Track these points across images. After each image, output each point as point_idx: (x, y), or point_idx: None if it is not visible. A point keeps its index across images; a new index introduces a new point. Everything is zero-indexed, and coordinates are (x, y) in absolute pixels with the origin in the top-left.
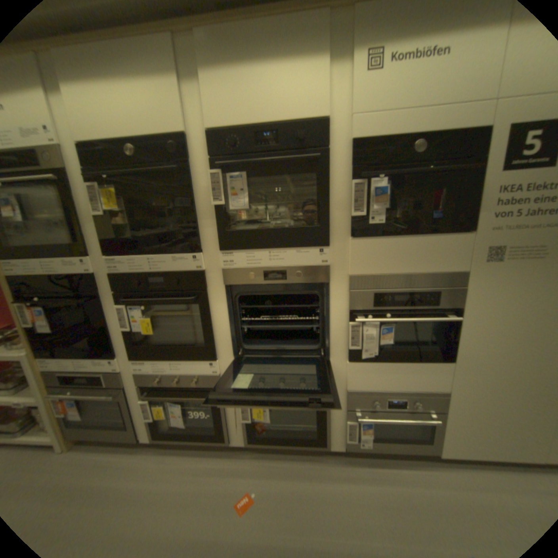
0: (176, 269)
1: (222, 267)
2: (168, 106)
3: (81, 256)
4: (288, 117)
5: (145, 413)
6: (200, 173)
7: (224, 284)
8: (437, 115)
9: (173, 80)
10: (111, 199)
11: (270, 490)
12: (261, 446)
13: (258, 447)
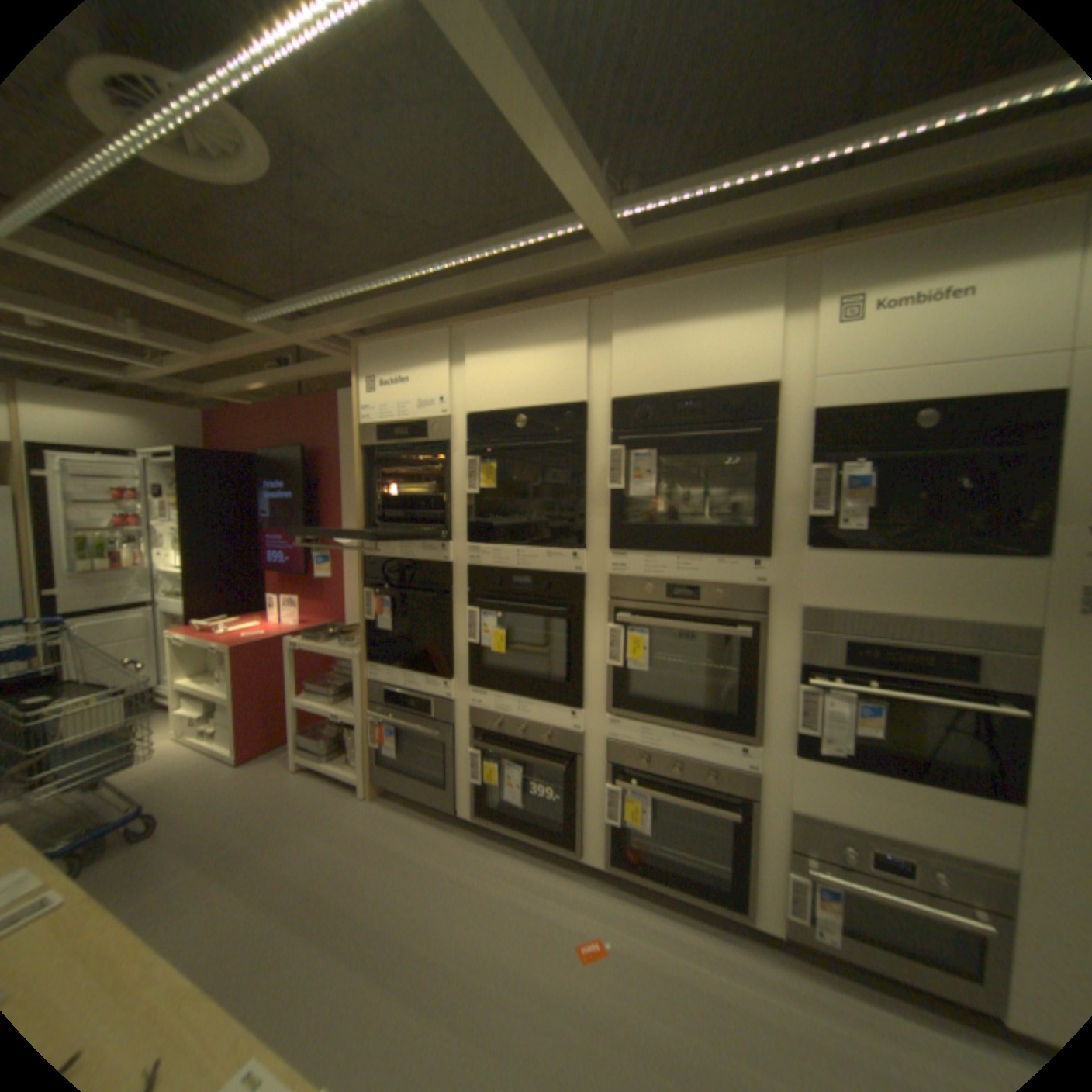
0: (549, 569)
1: (609, 573)
2: (571, 375)
3: (444, 541)
4: (719, 384)
5: (474, 769)
6: (598, 450)
7: (609, 597)
8: (957, 376)
9: (582, 348)
10: (491, 477)
11: (639, 952)
12: (633, 881)
13: (628, 881)
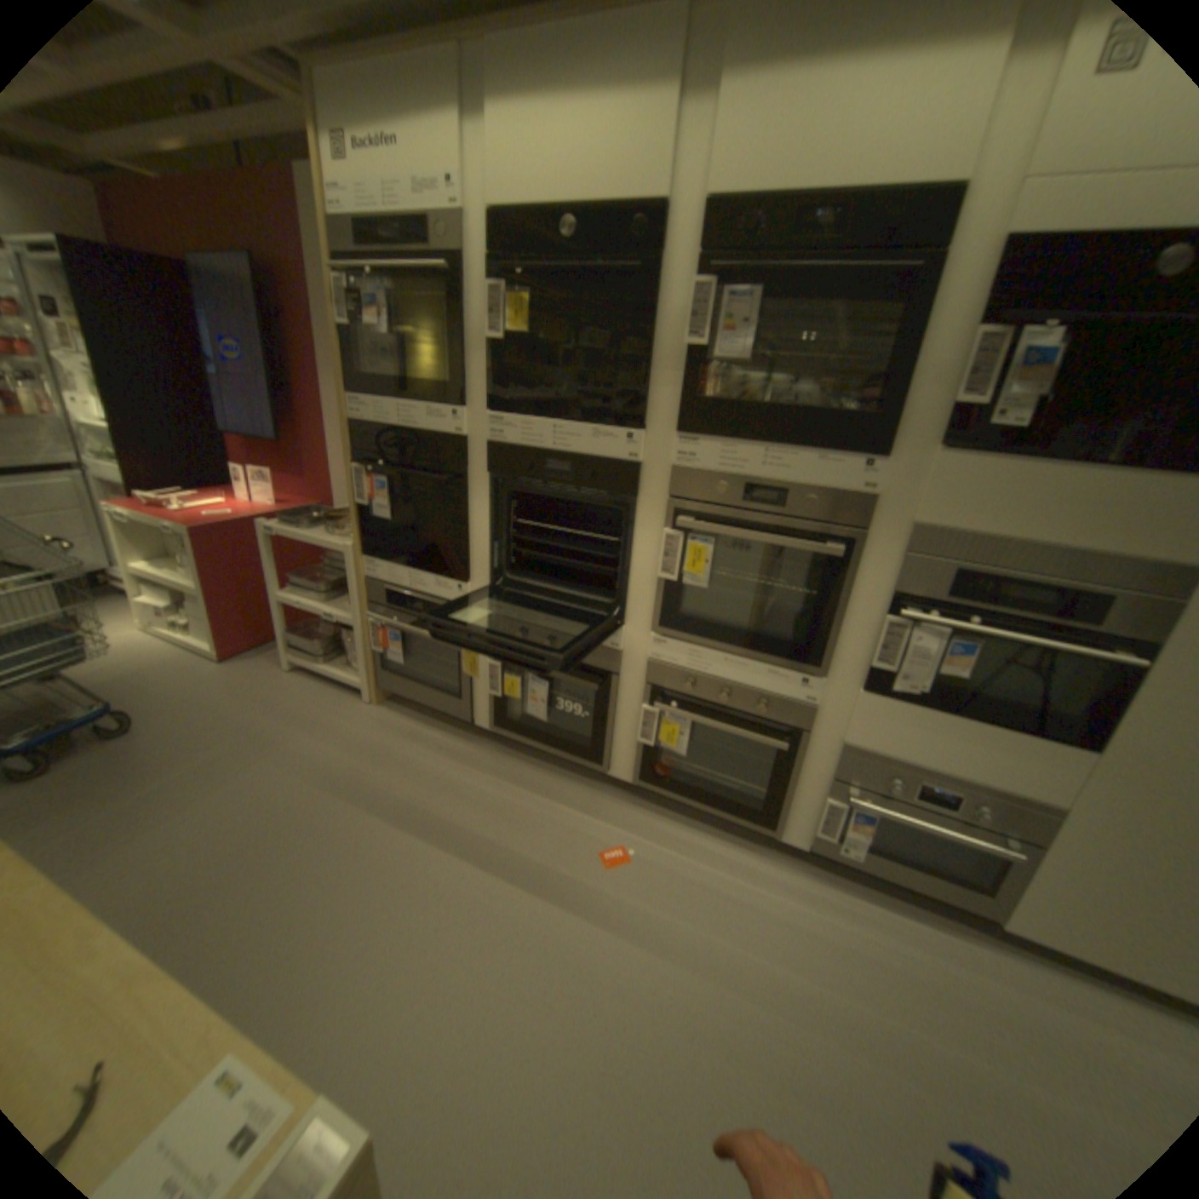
0: (595, 454)
1: (672, 464)
2: (650, 150)
3: (456, 406)
4: (874, 180)
5: (494, 680)
6: (677, 283)
7: (669, 496)
8: None
9: (671, 99)
10: (521, 316)
11: (662, 857)
12: (661, 794)
13: (655, 793)
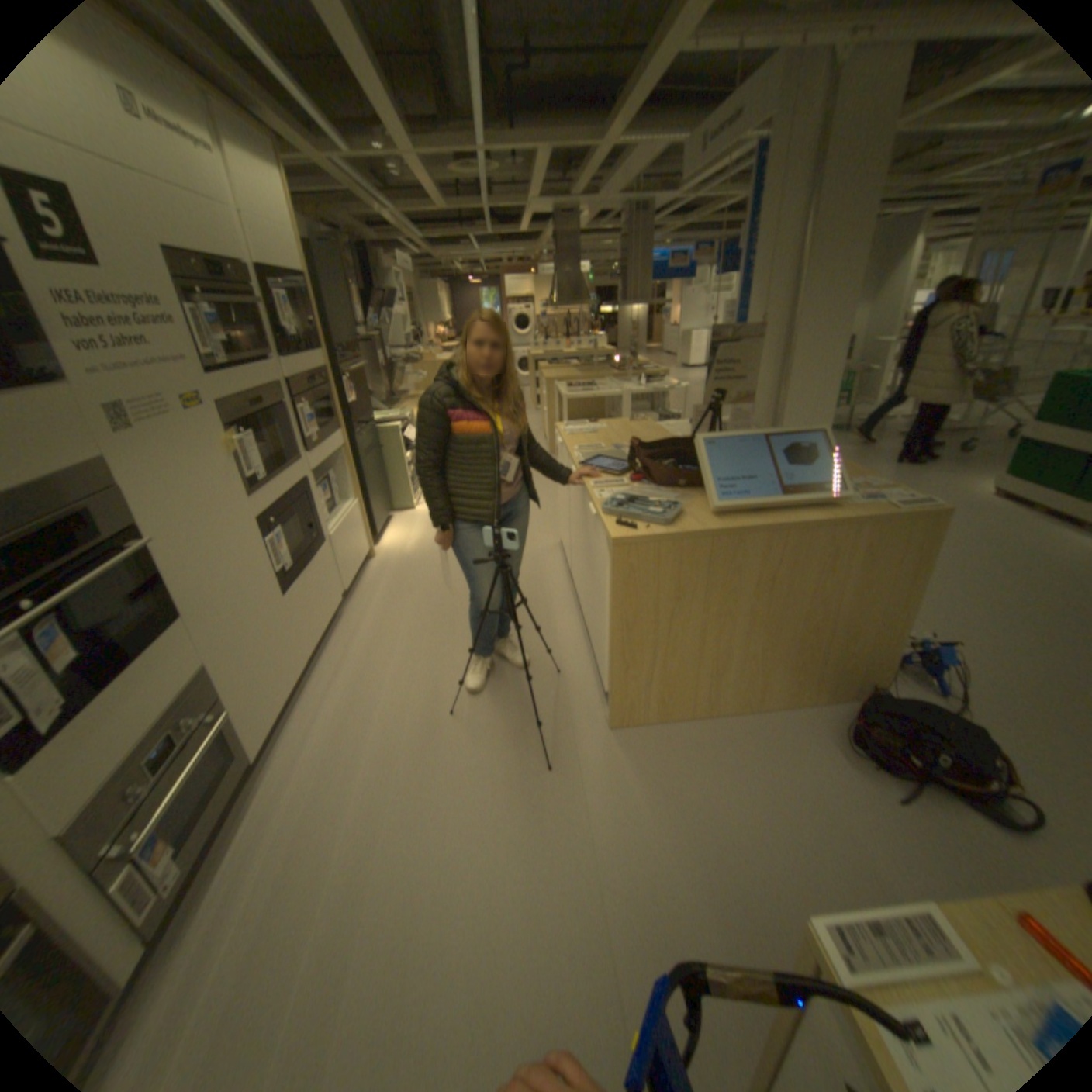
0: None
1: None
2: None
3: None
4: None
5: None
6: None
7: None
8: None
9: None
10: None
11: None
12: None
13: None
